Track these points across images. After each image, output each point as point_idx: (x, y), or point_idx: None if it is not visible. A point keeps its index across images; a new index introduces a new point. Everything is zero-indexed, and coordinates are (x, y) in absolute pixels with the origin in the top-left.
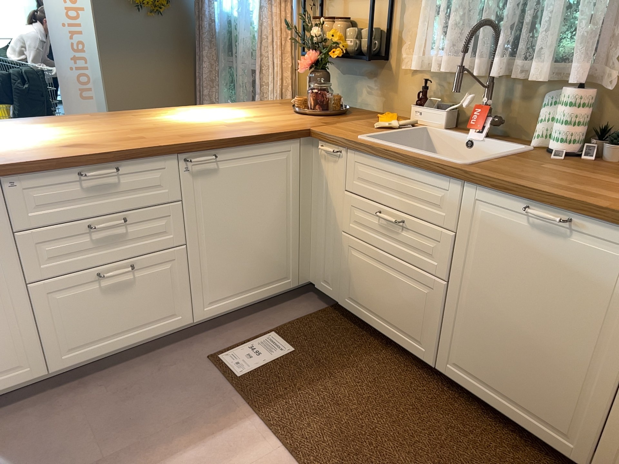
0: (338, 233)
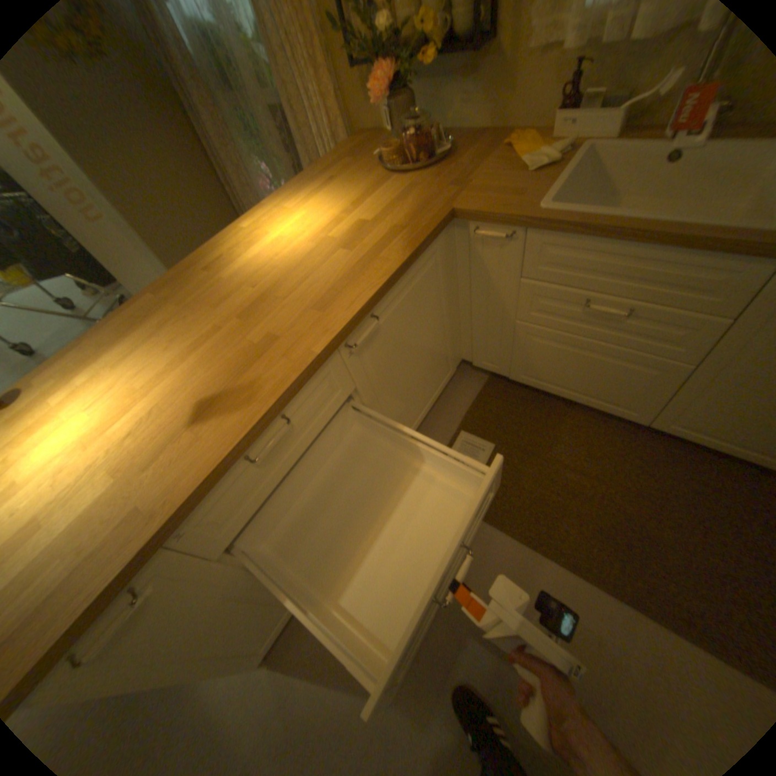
0: (509, 321)
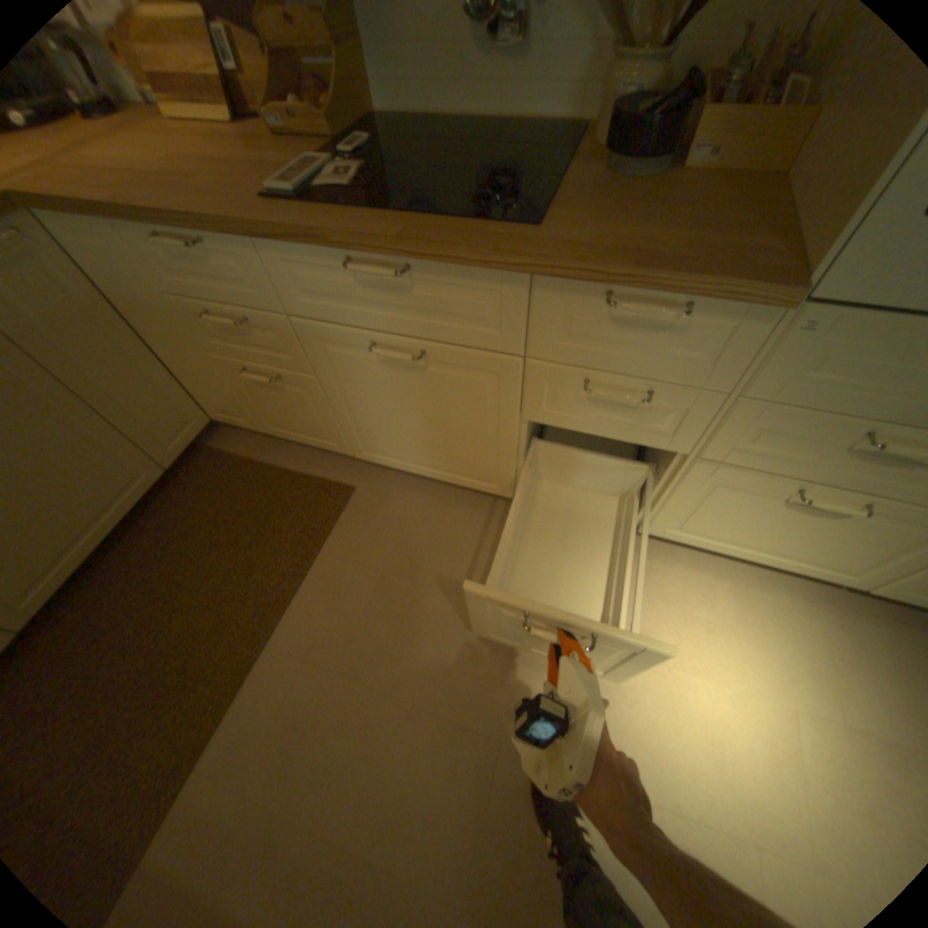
0: None
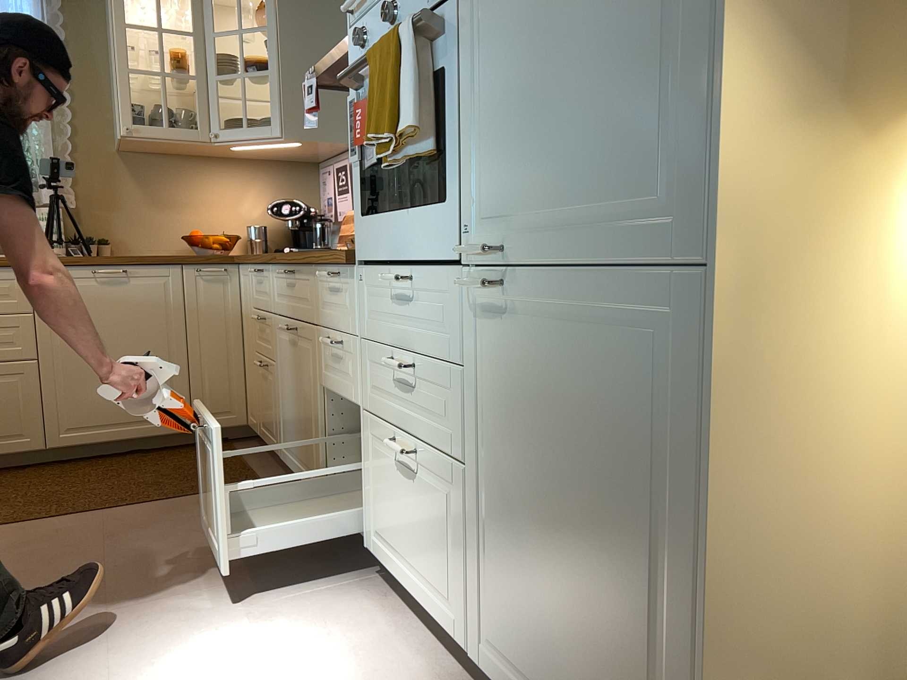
0: None
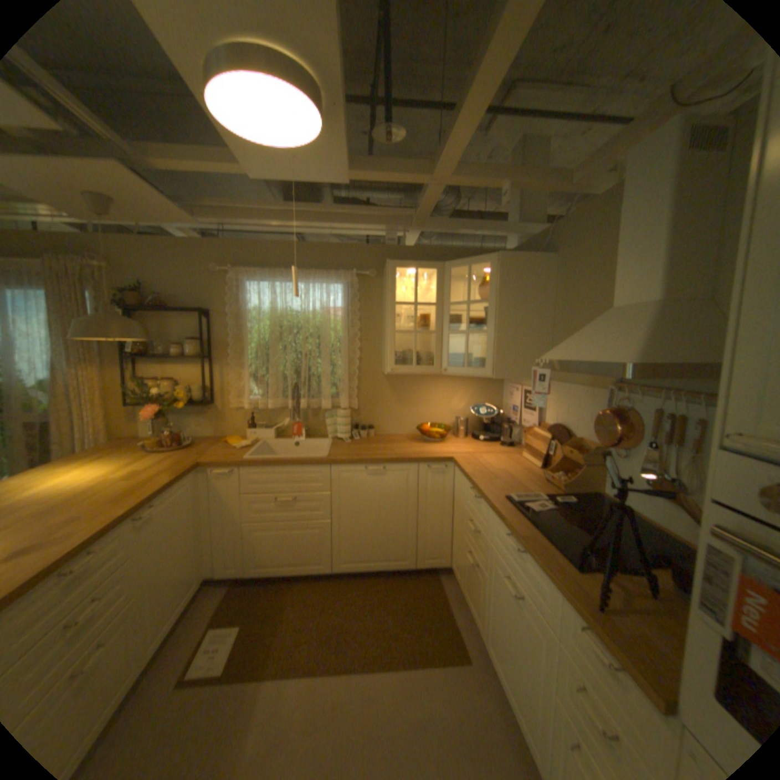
0: (237, 525)
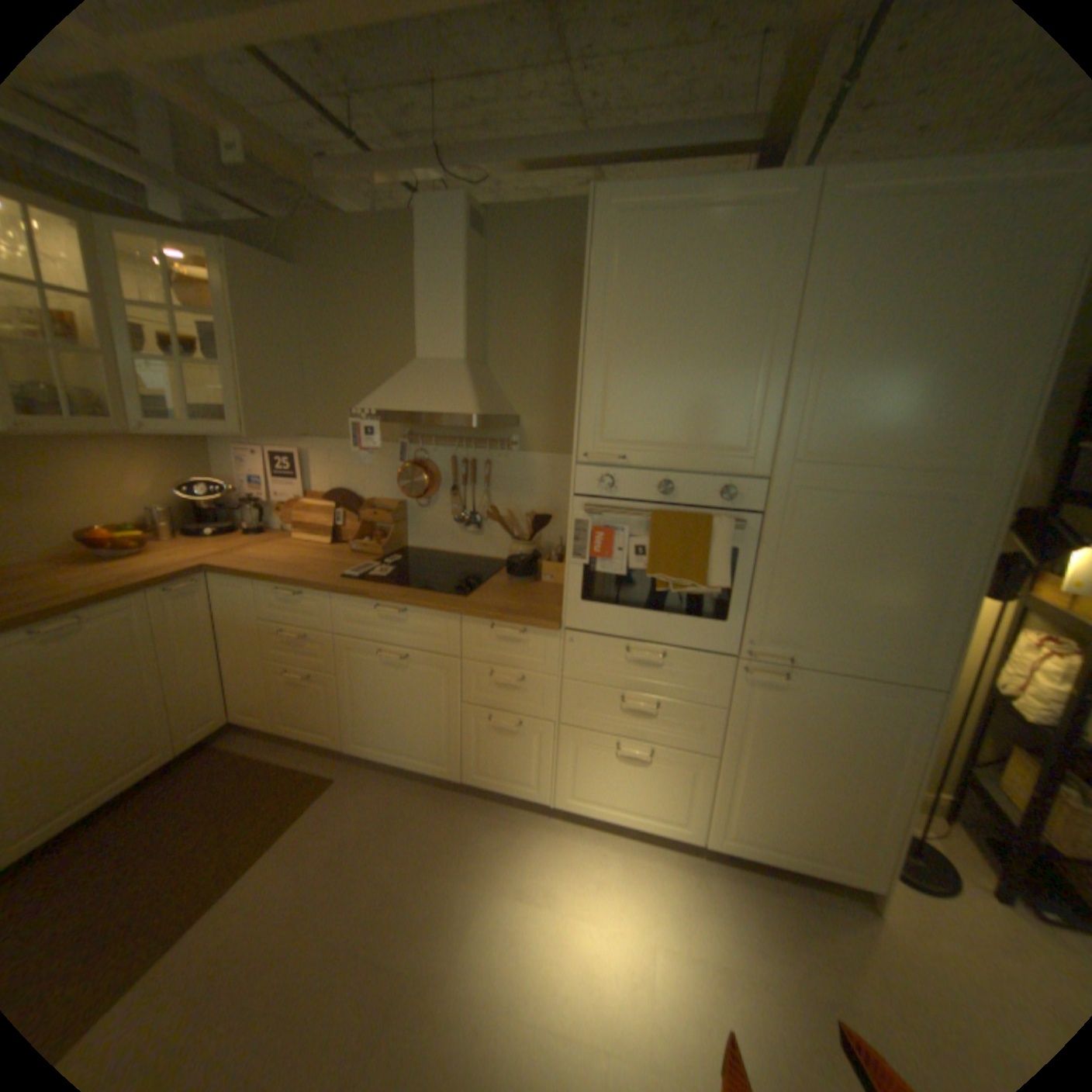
0: None
